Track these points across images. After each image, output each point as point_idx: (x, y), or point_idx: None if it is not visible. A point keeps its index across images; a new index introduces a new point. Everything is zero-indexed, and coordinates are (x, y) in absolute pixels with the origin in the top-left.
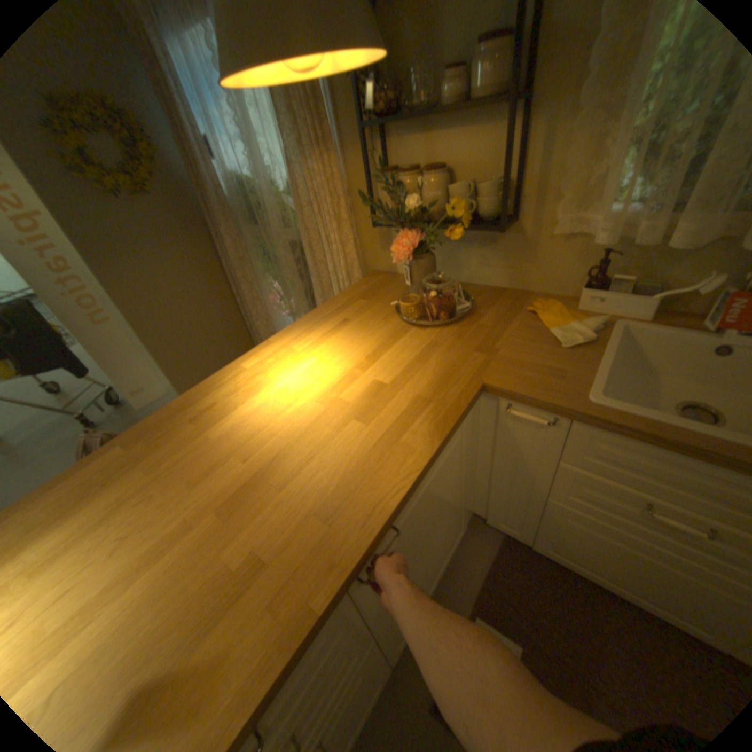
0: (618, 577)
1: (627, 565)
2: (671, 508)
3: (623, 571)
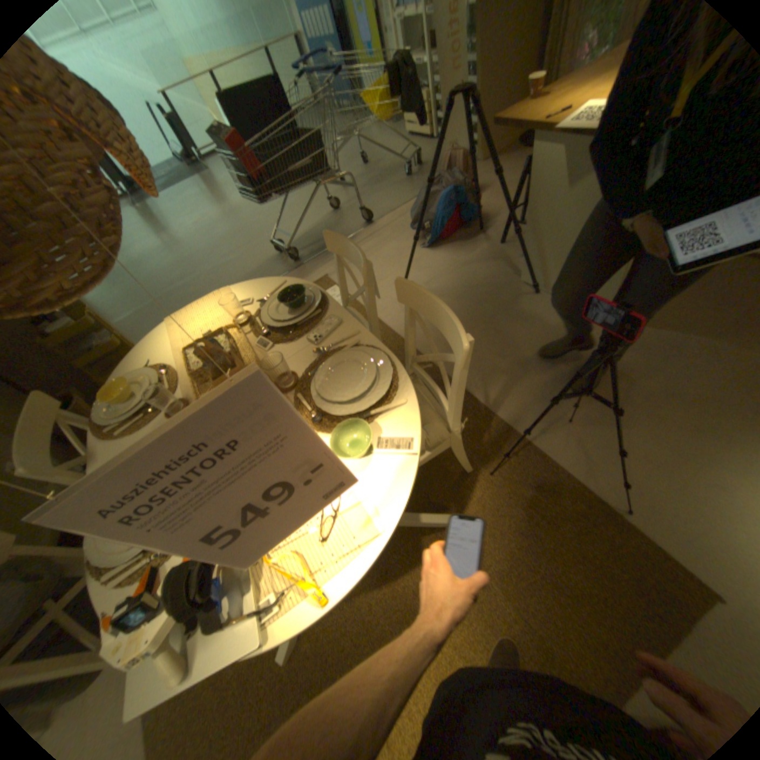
0: None
1: None
2: None
3: None
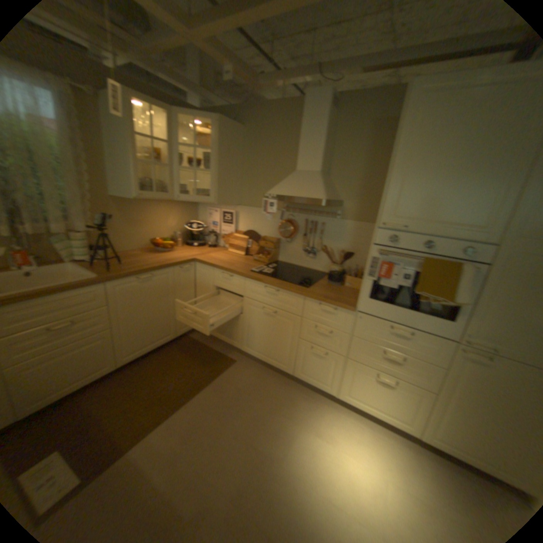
0: (64, 381)
1: (62, 370)
2: (51, 326)
3: (63, 376)
